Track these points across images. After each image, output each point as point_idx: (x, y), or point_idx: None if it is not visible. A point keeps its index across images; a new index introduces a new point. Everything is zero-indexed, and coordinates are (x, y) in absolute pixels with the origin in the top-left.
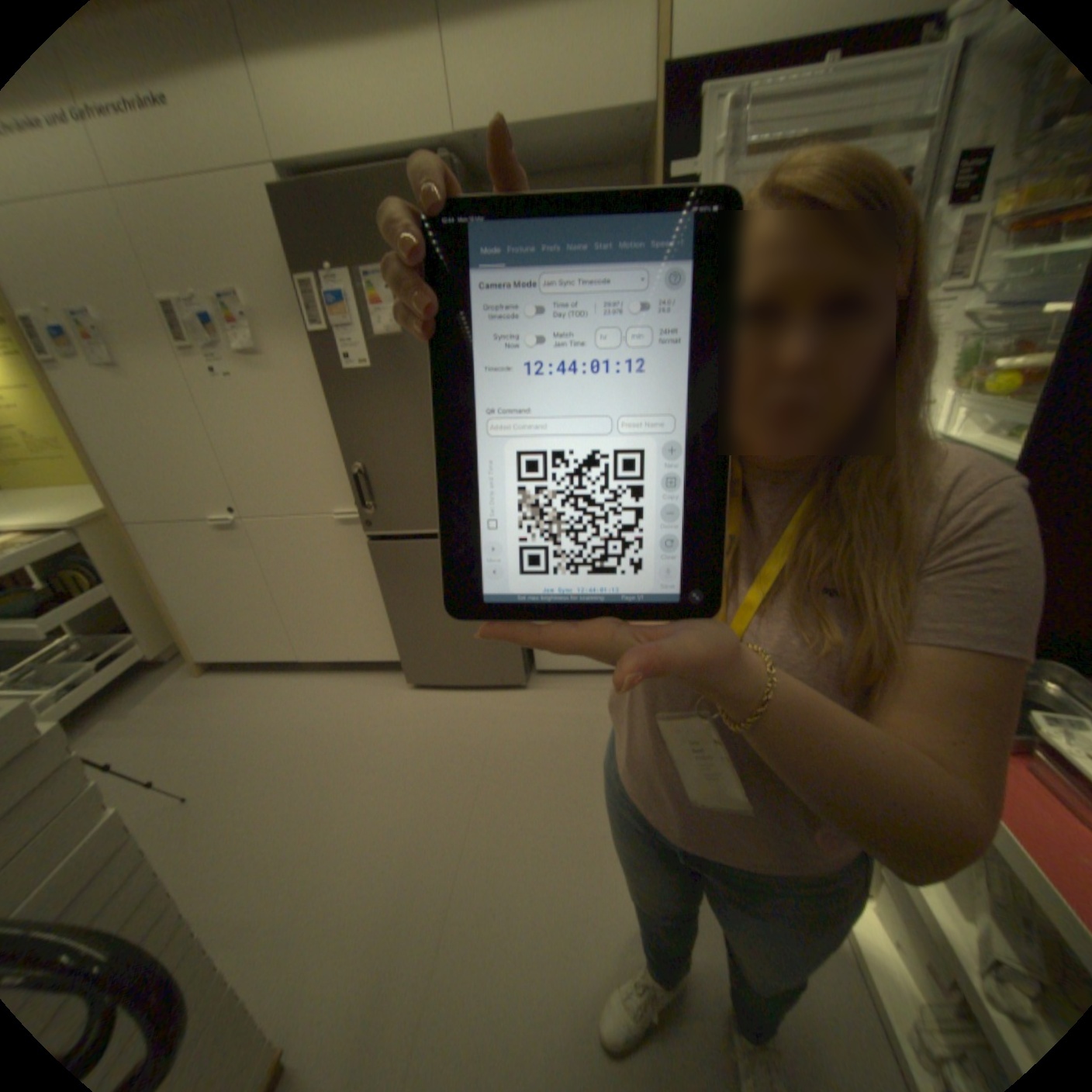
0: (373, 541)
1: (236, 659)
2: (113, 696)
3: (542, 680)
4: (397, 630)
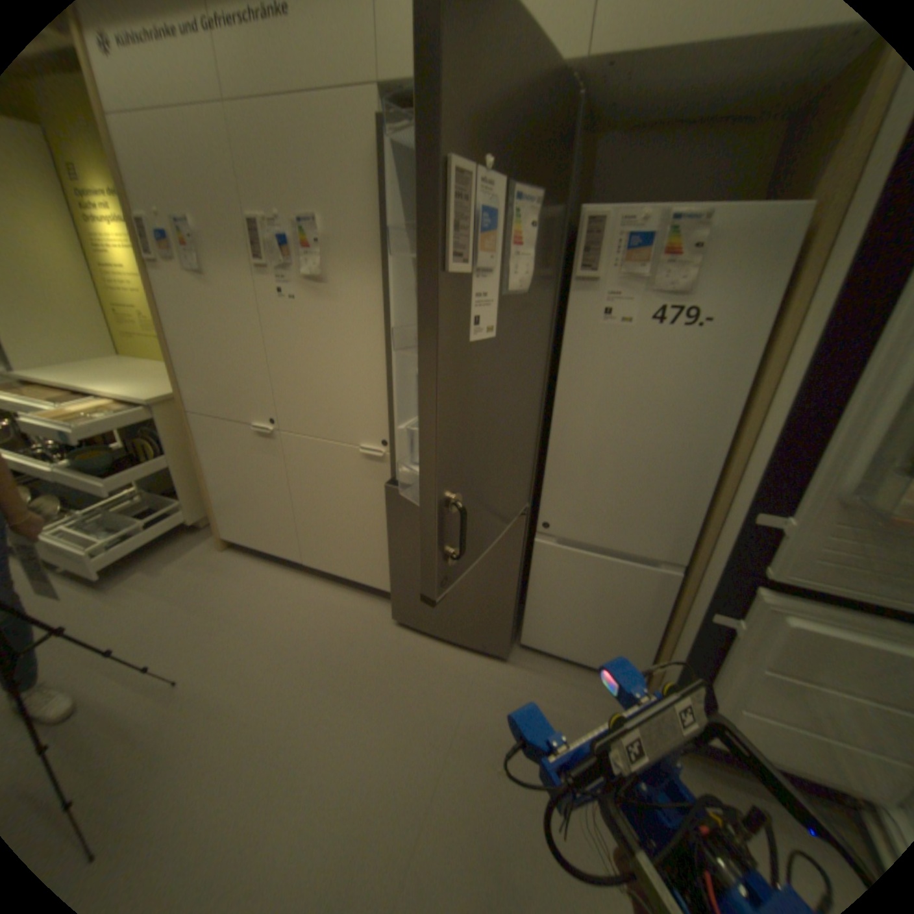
0: (391, 485)
1: (254, 546)
2: (155, 550)
3: (524, 655)
4: (394, 570)
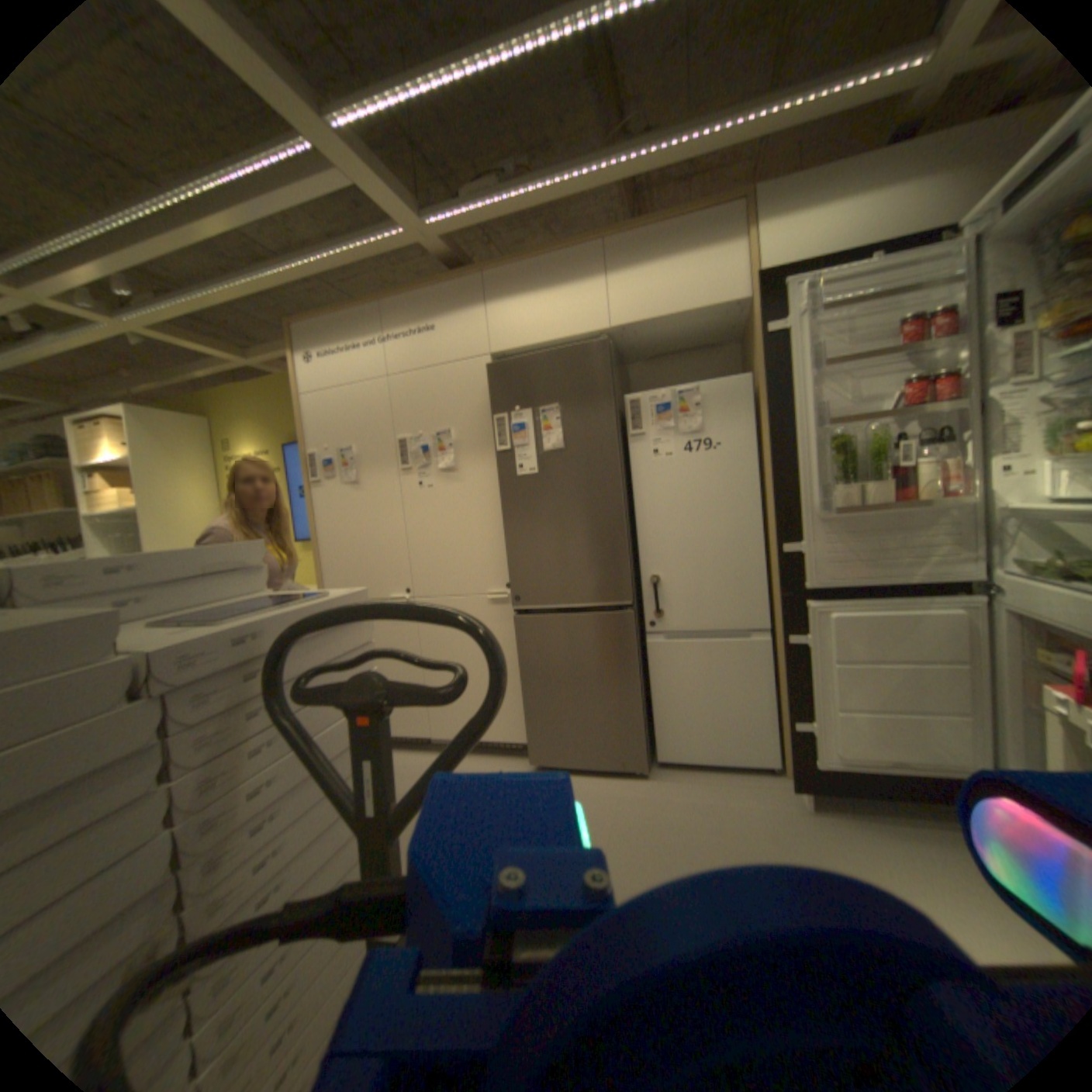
0: (519, 614)
1: None
2: None
3: (664, 772)
4: (528, 703)
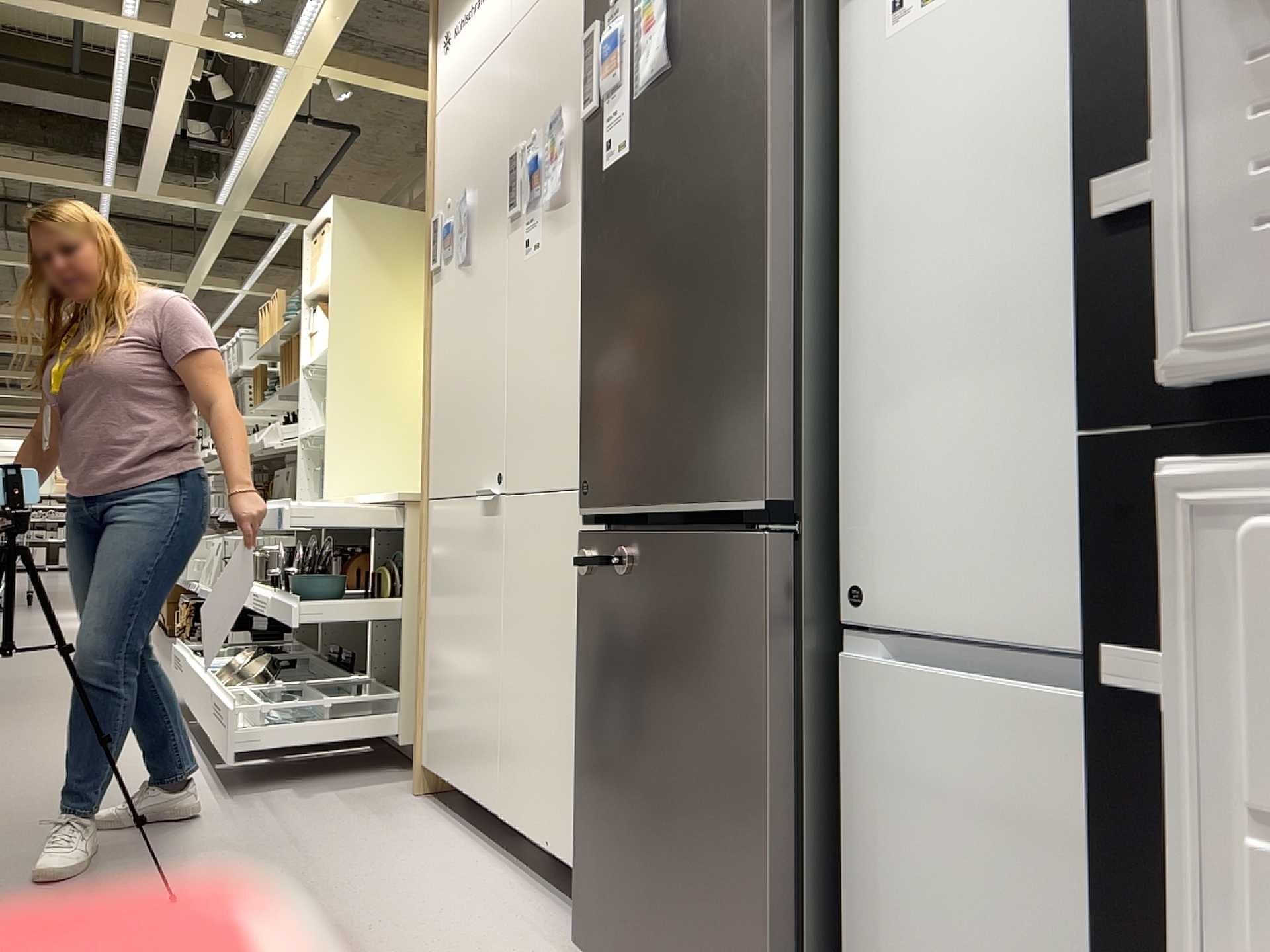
0: (588, 535)
1: (452, 779)
2: (339, 774)
3: None
4: (584, 778)
